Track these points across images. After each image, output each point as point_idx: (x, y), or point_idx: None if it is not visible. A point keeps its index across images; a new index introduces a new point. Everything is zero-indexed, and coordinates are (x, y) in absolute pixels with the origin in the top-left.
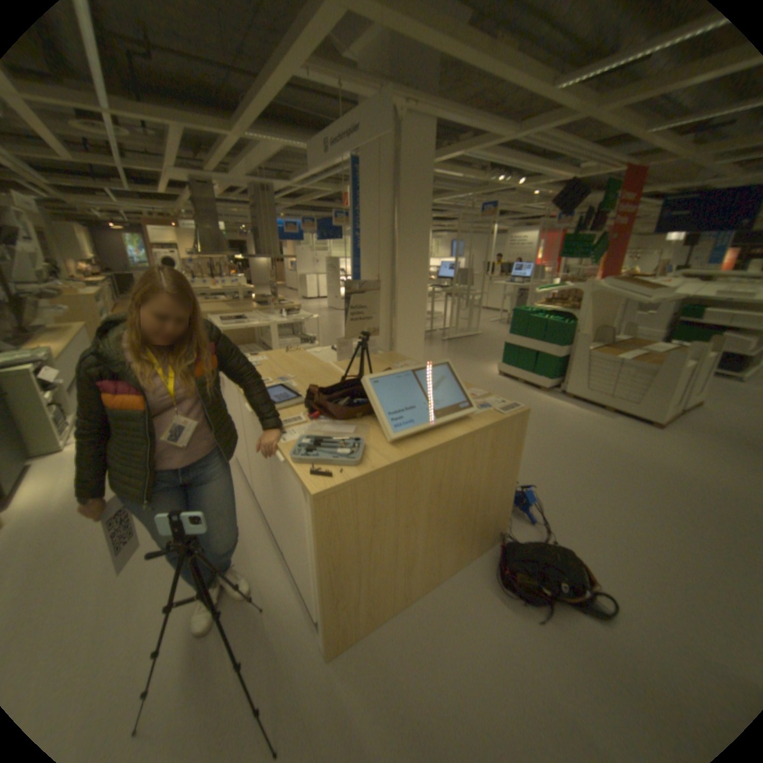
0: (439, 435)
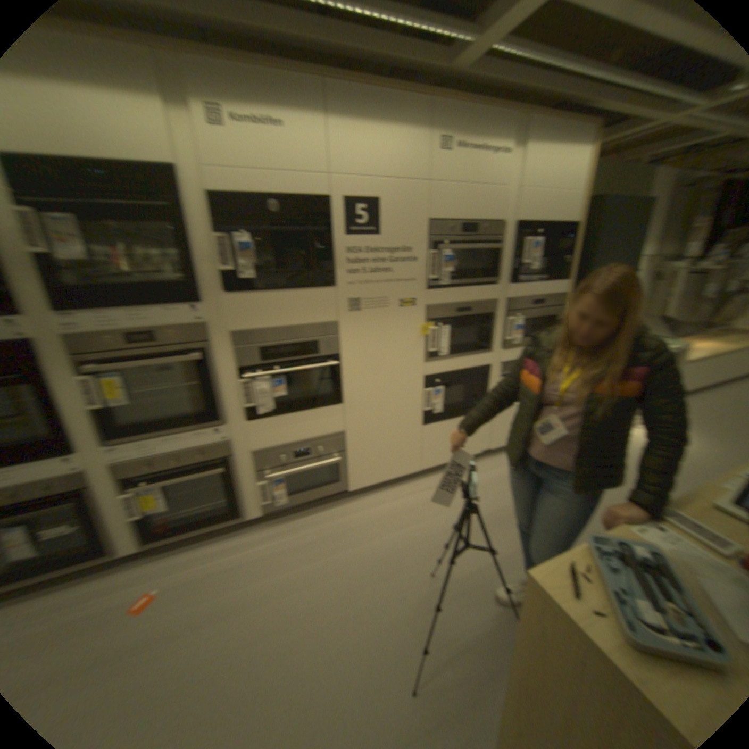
0: None
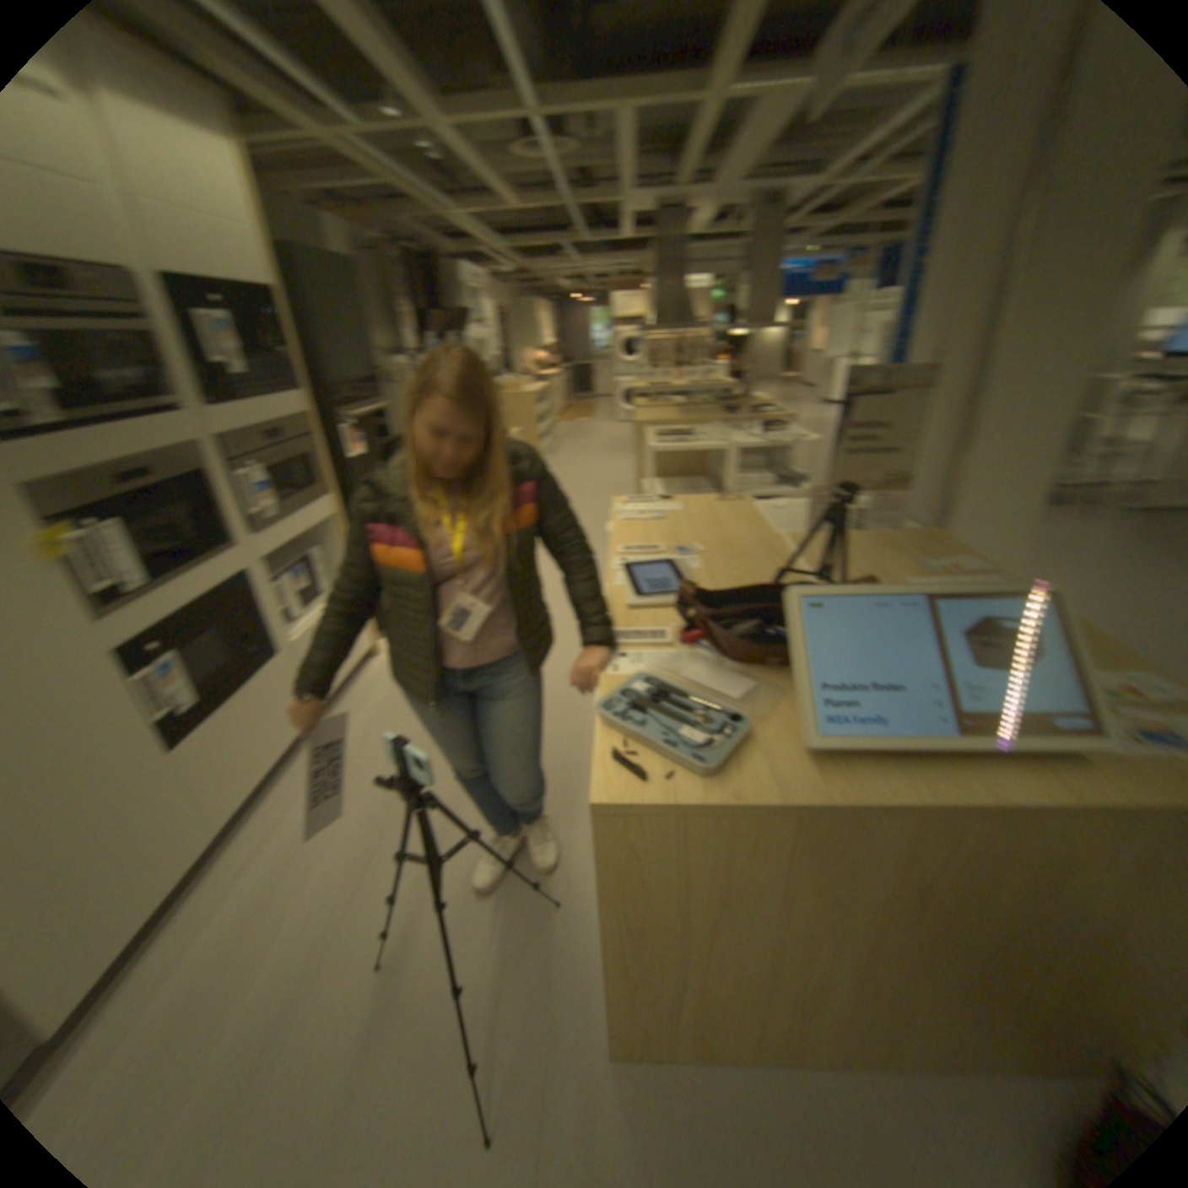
0: (962, 772)
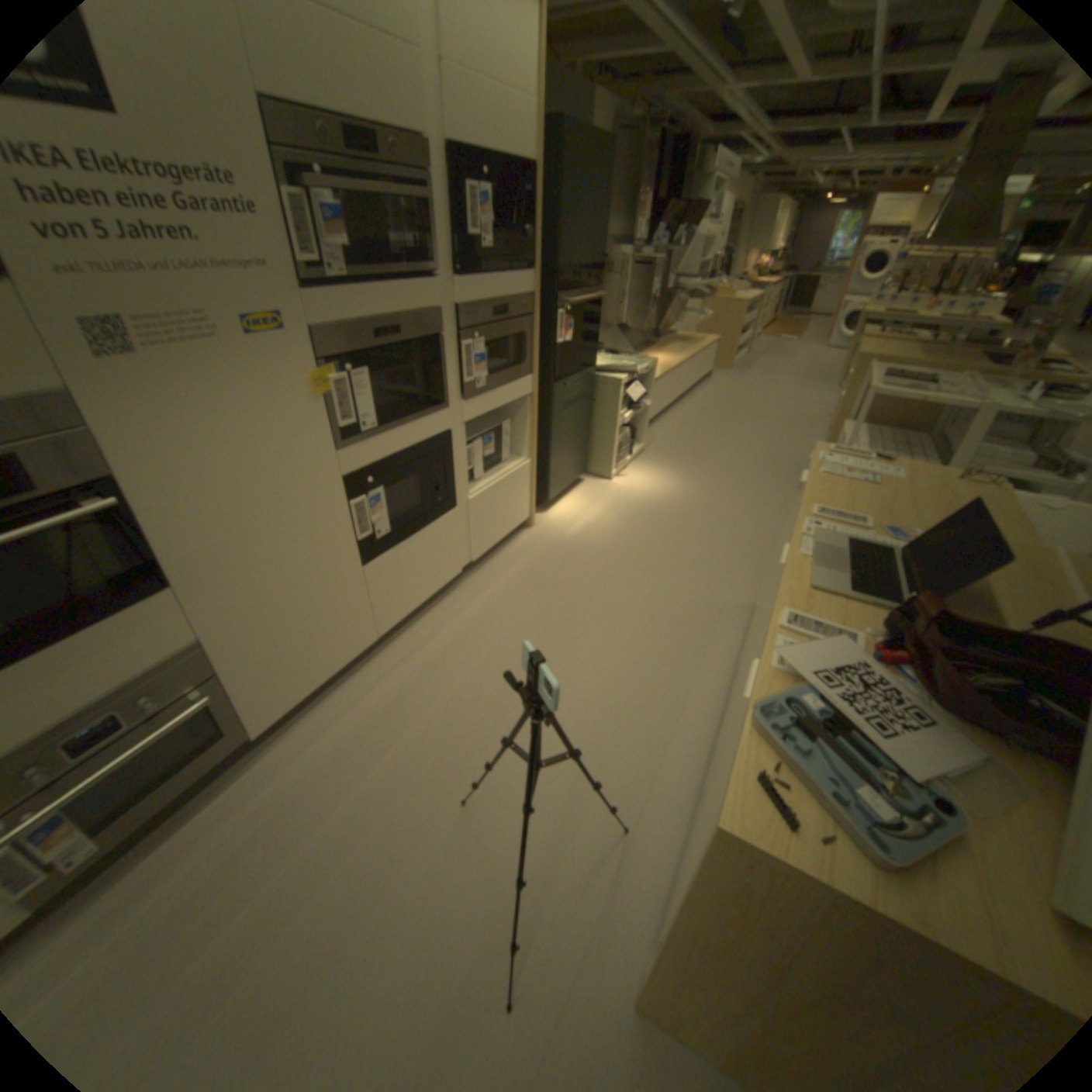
0: None
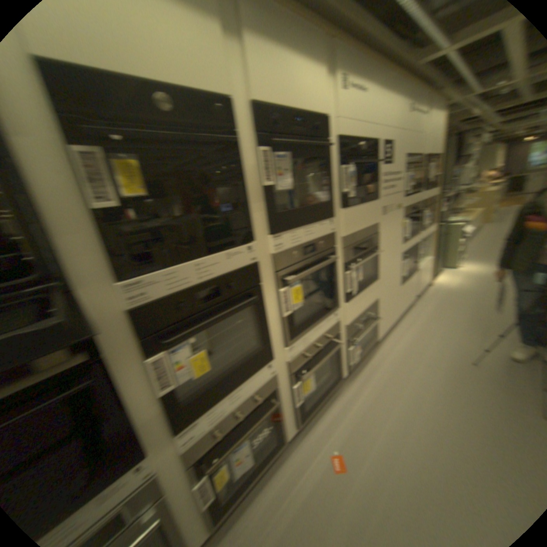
0: None
